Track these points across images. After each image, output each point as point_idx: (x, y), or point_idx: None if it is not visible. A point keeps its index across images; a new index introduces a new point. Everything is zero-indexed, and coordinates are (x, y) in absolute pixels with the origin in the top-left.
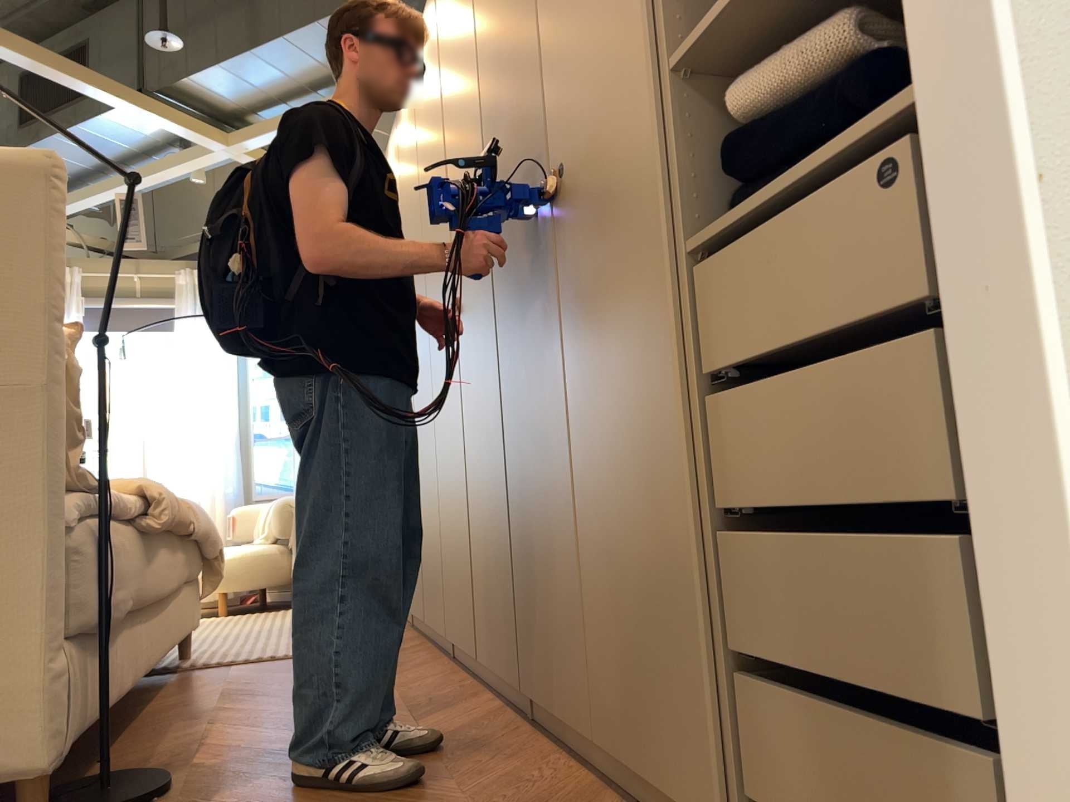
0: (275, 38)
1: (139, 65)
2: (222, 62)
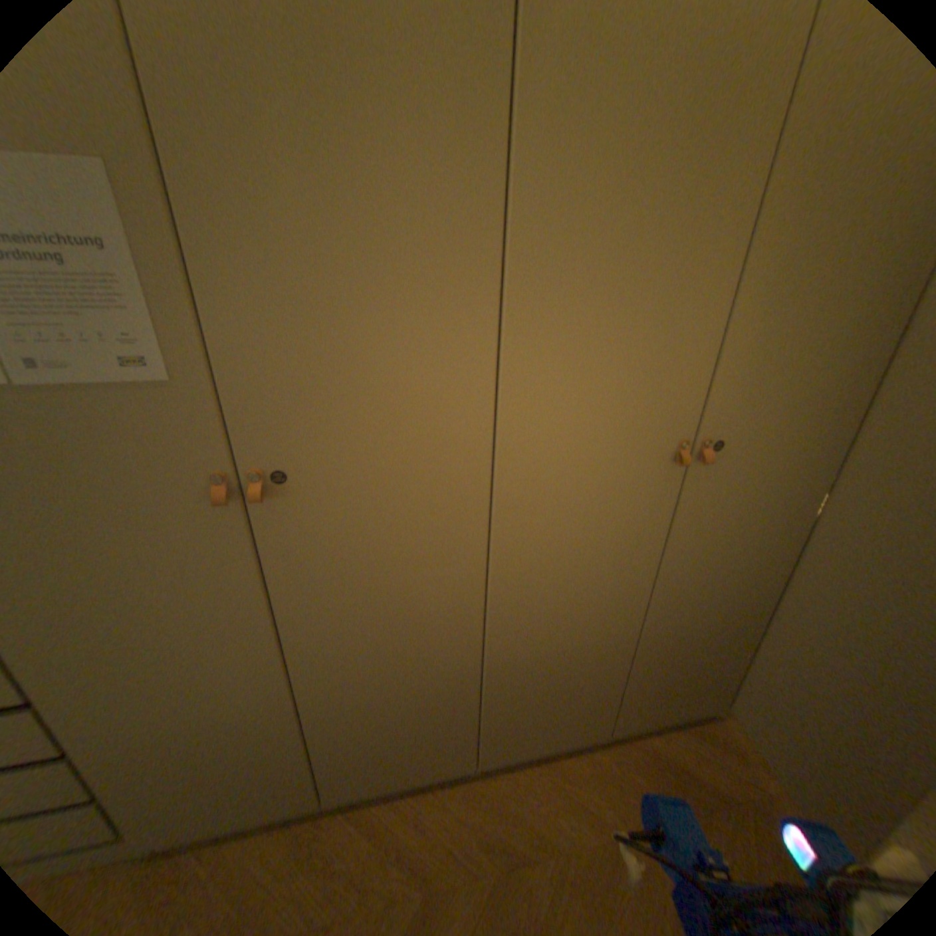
0: None
1: None
2: None
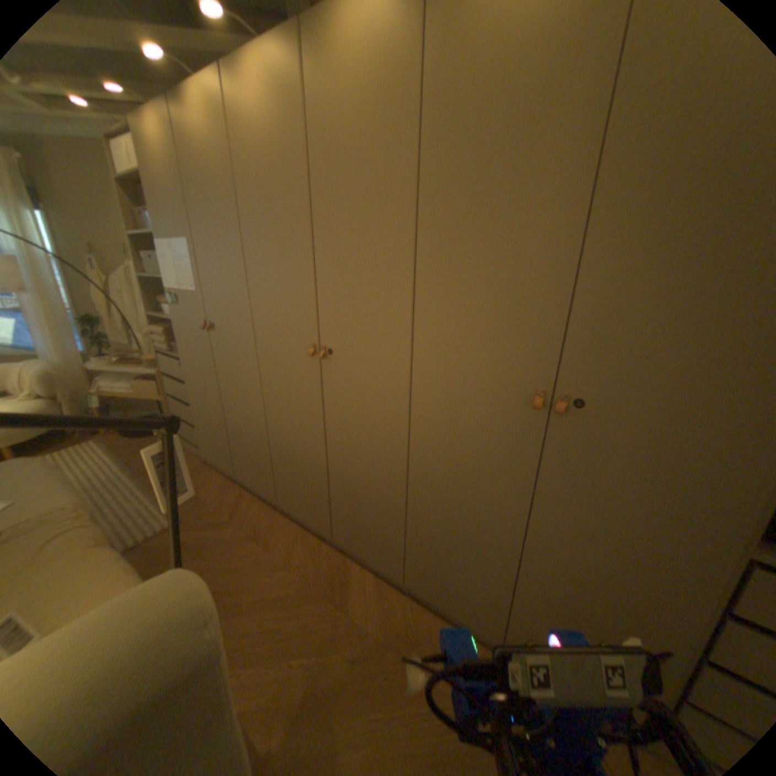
0: None
1: None
2: None
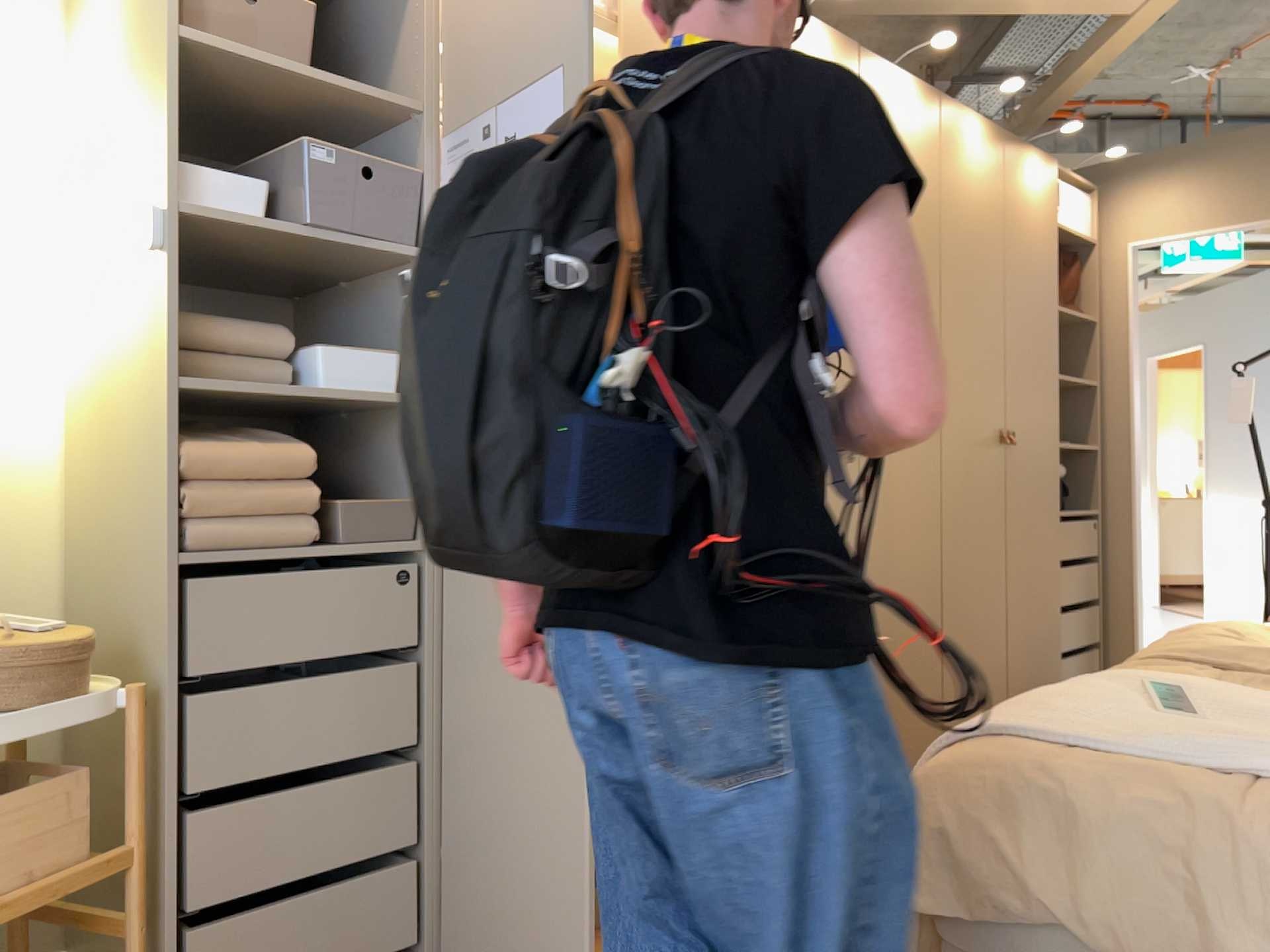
0: None
1: None
2: None
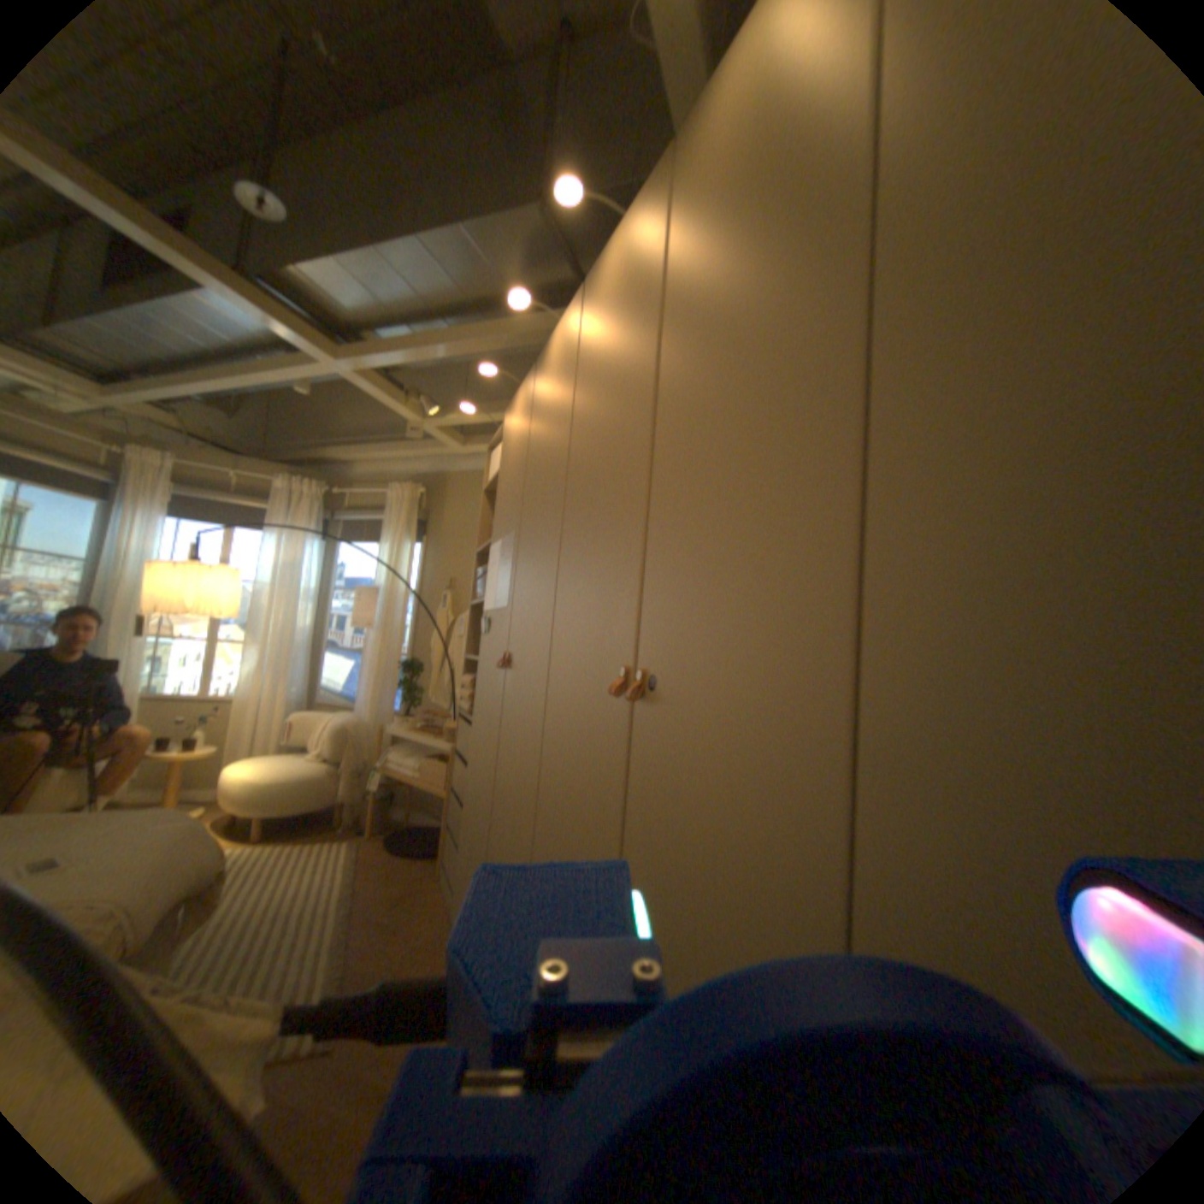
0: (402, 232)
1: (237, 239)
2: (333, 253)
